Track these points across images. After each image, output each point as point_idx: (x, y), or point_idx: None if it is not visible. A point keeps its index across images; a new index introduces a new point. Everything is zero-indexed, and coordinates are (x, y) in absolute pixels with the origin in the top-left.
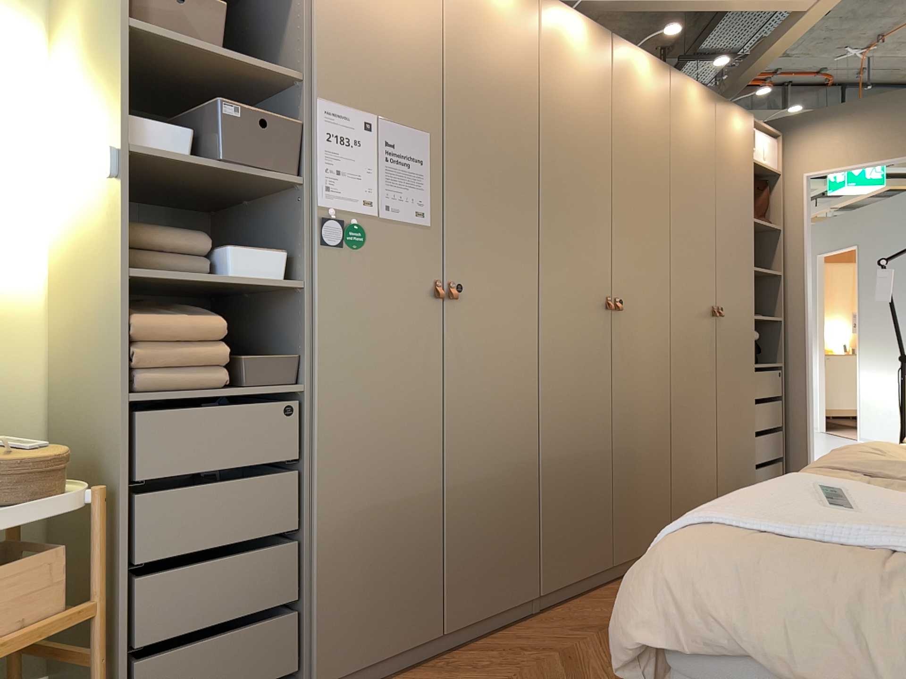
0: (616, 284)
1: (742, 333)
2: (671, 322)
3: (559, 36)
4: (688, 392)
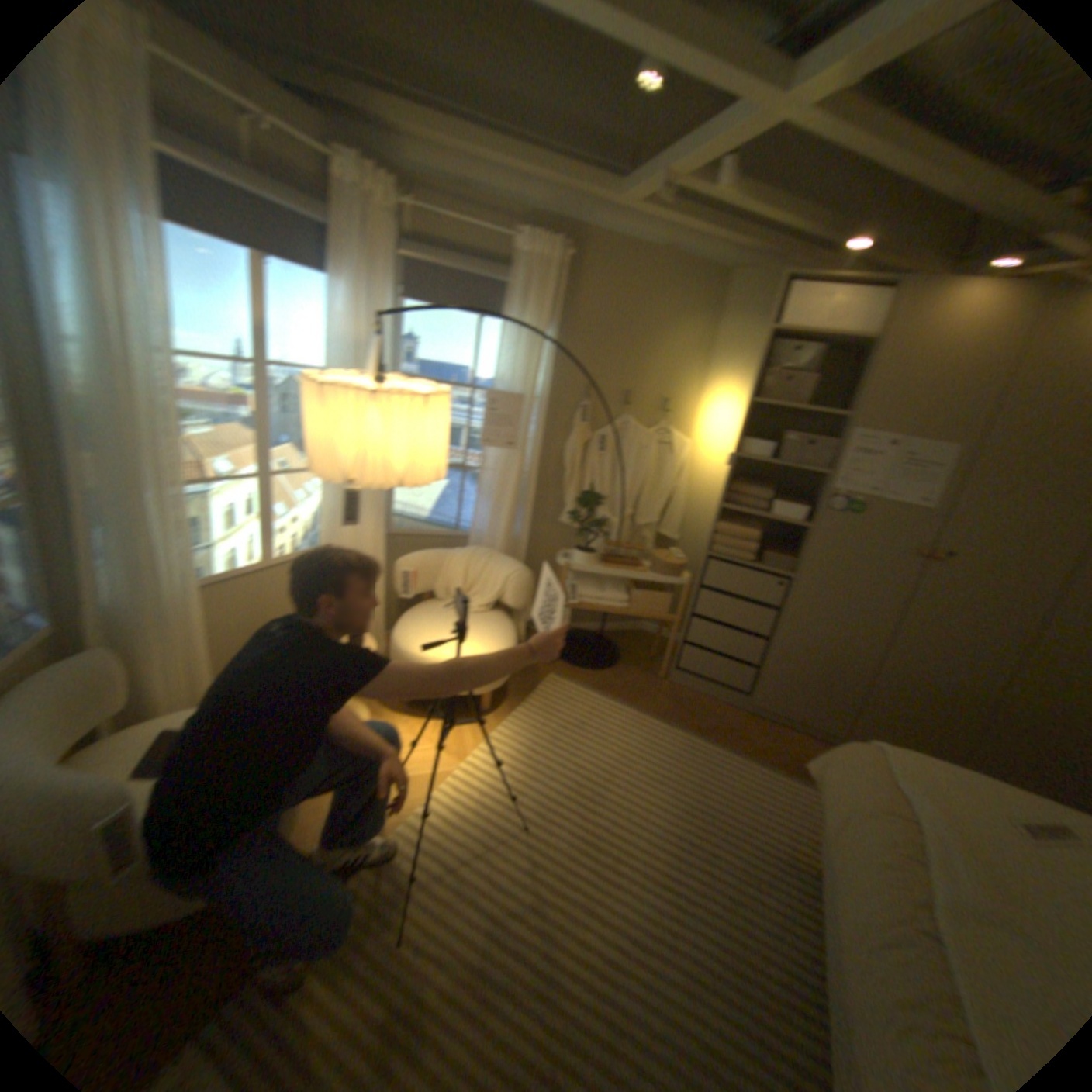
0: None
1: None
2: None
3: None
4: None
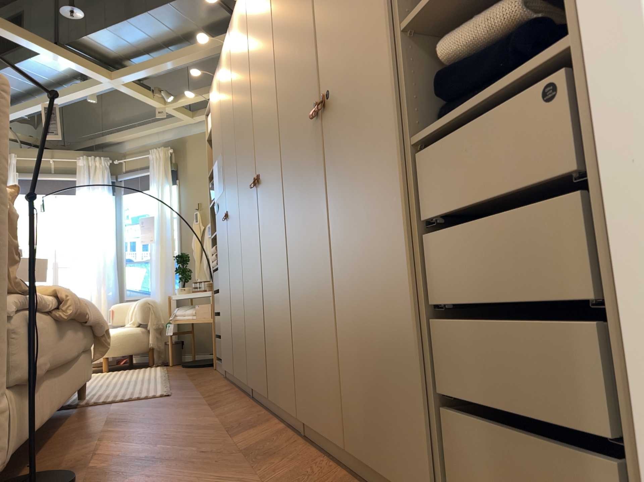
0: (258, 166)
1: (360, 107)
2: (283, 169)
3: (236, 43)
4: (299, 239)
